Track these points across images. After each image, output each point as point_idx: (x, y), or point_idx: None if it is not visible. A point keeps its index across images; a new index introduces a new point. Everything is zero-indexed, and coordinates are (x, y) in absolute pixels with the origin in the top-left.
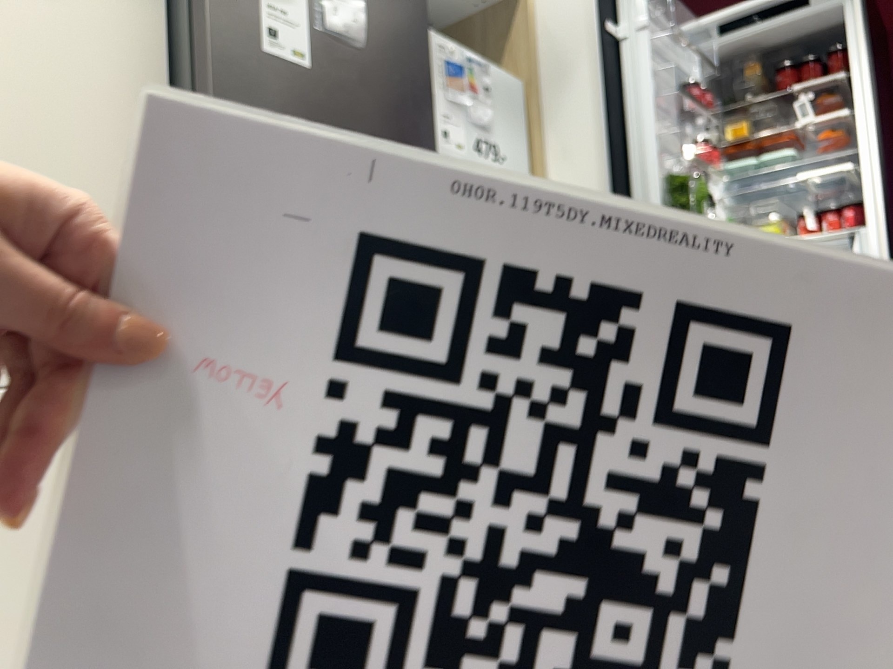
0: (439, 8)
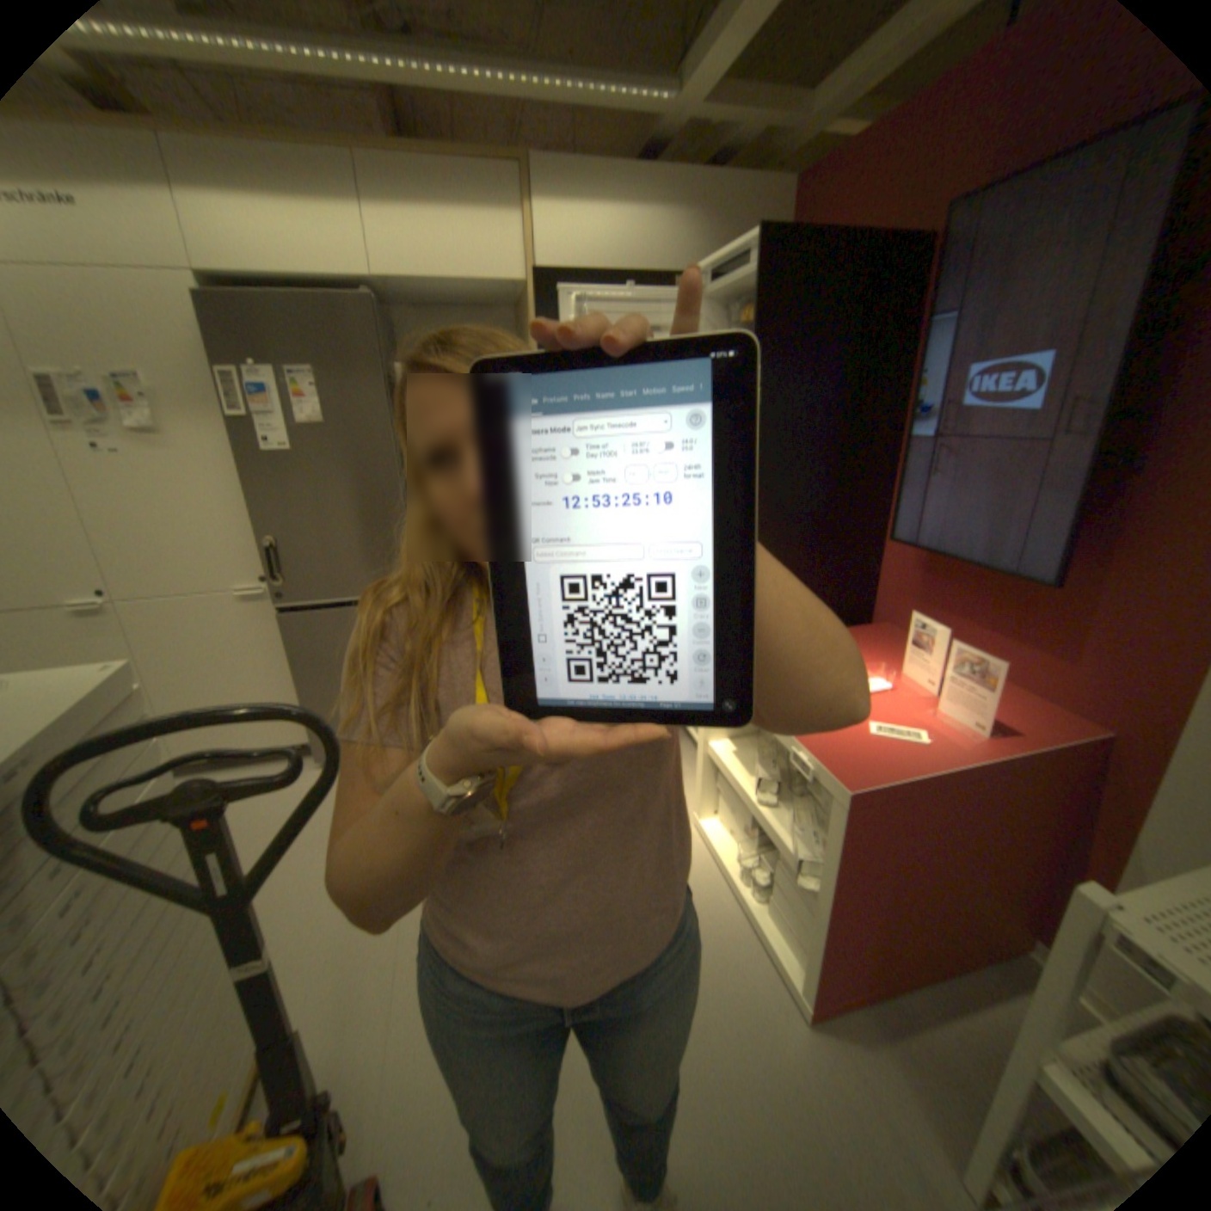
0: (497, 294)
